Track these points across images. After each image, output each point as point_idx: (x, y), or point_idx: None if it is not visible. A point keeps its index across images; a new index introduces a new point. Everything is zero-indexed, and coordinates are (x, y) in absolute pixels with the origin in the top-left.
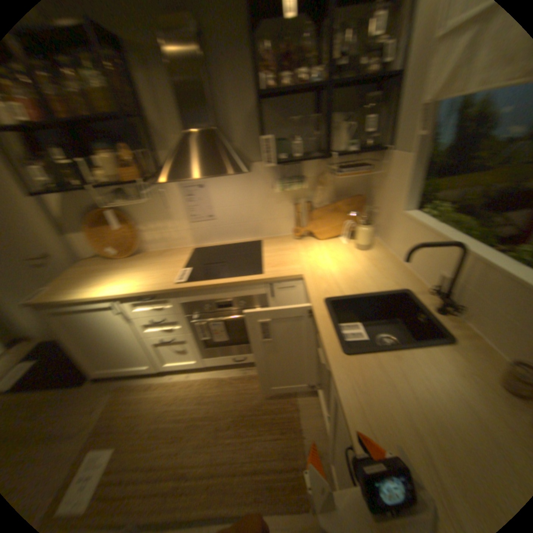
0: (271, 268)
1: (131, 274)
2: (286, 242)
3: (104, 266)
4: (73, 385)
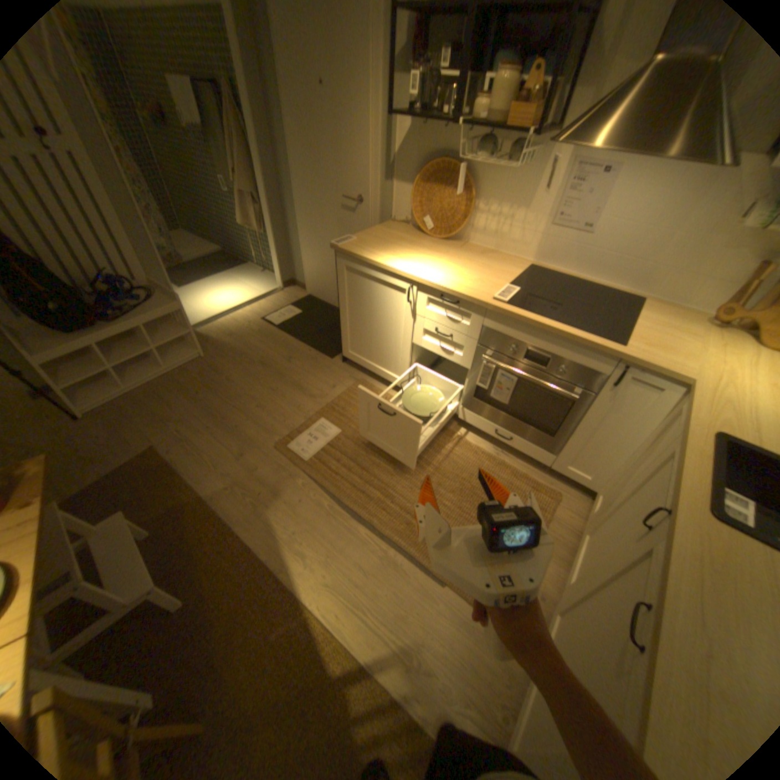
0: (645, 346)
1: (447, 263)
2: (693, 322)
3: (419, 240)
4: (330, 353)
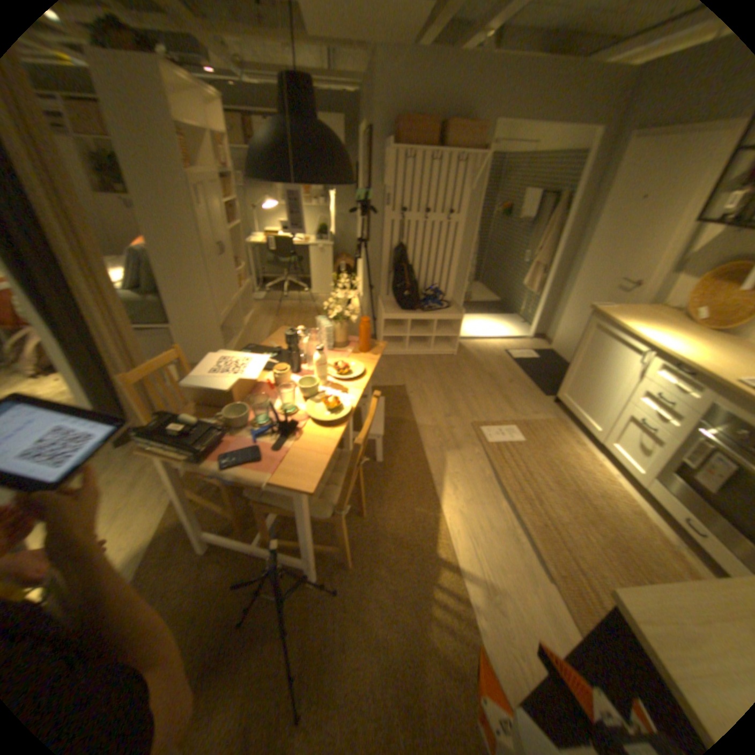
0: None
1: (701, 345)
2: None
3: (682, 323)
4: (546, 392)
